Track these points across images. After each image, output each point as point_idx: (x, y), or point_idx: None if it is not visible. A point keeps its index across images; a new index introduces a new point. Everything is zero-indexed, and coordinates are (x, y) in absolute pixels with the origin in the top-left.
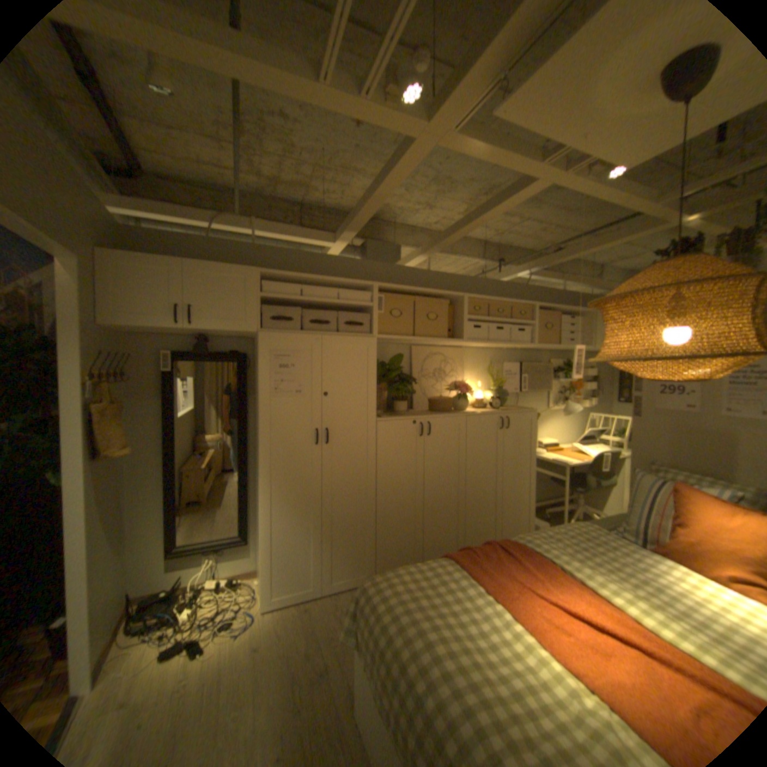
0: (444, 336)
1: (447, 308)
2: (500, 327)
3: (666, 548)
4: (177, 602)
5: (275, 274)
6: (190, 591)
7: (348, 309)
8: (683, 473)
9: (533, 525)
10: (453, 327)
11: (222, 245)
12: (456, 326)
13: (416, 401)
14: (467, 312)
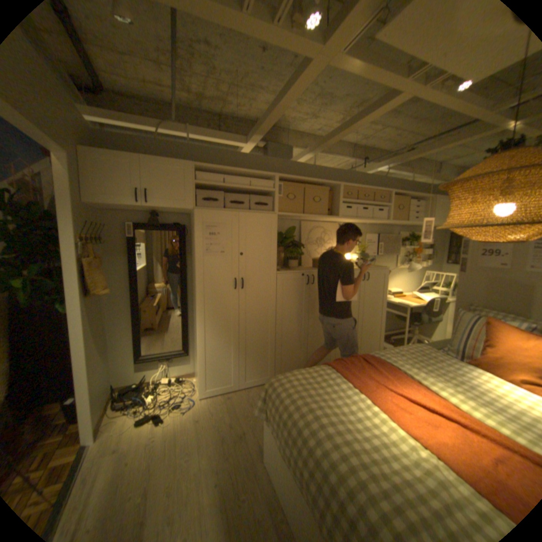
0: (325, 214)
1: (328, 193)
2: (366, 208)
3: (478, 361)
4: (145, 391)
5: (205, 167)
6: (153, 384)
7: (257, 193)
8: (493, 311)
9: (383, 346)
10: (332, 207)
11: (166, 145)
12: (334, 207)
13: (304, 260)
14: (342, 196)
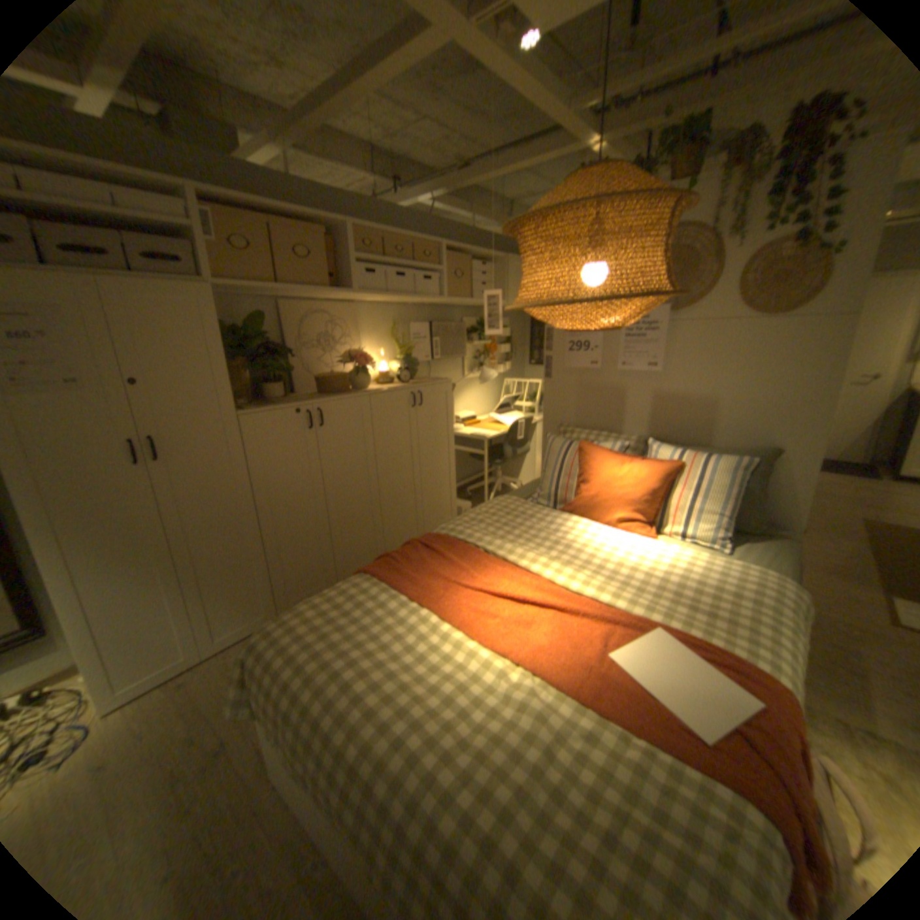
0: (327, 282)
1: (325, 239)
2: (402, 273)
3: (572, 504)
4: None
5: None
6: None
7: (146, 227)
8: (585, 430)
9: (456, 505)
10: (337, 269)
11: None
12: (342, 268)
13: (299, 380)
14: (355, 247)
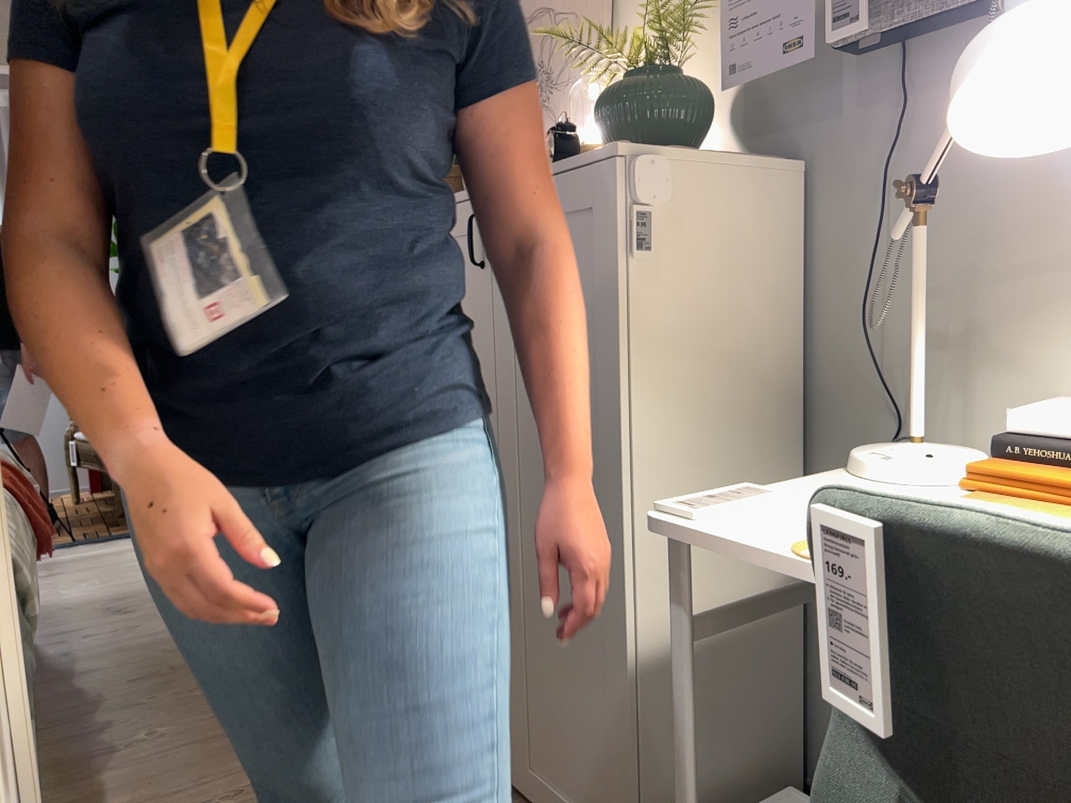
0: None
1: None
2: None
3: None
4: None
5: None
6: None
7: None
8: None
9: None
10: None
11: None
12: None
13: None
14: None
